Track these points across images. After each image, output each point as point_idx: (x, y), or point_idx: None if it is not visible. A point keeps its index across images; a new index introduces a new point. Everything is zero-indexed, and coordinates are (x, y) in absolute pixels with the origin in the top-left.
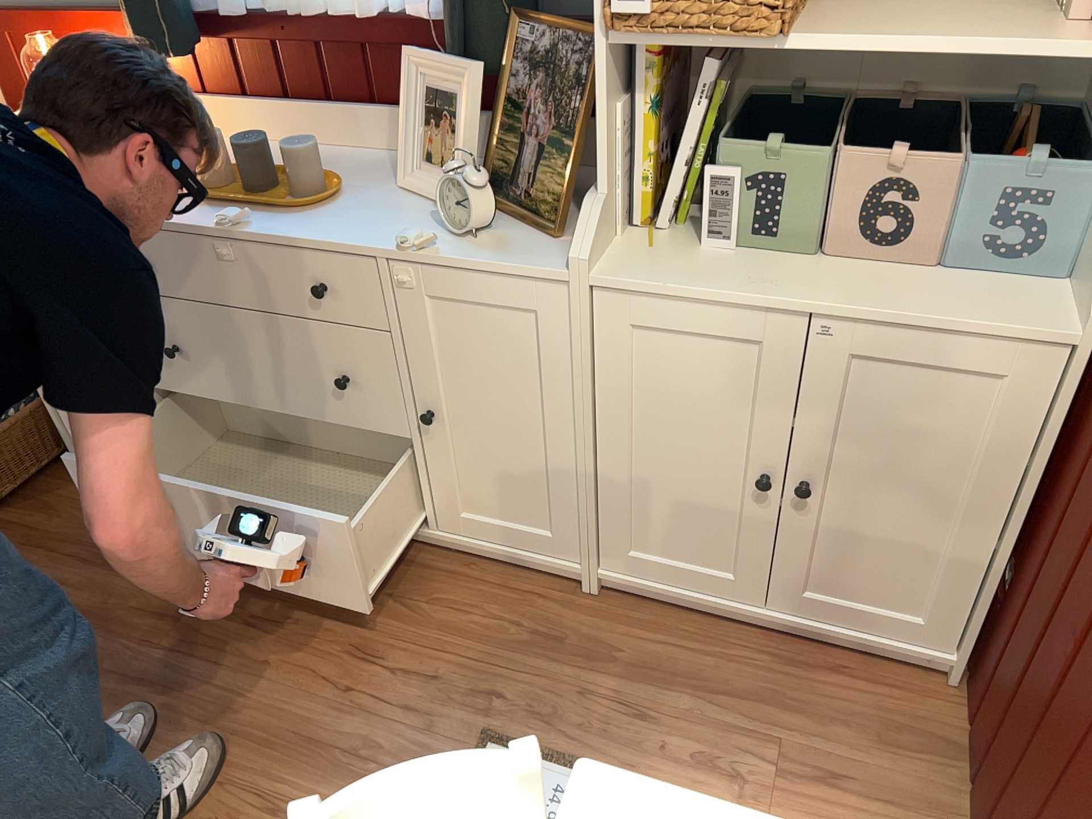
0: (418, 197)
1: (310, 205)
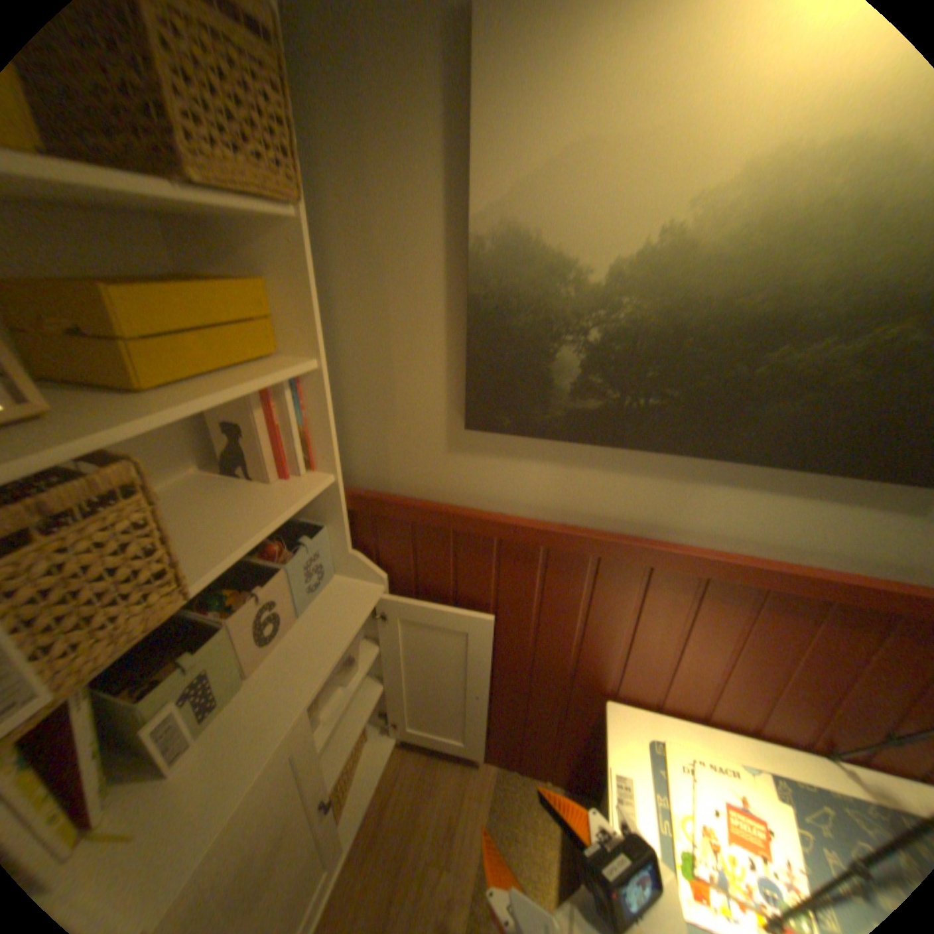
0: None
1: None
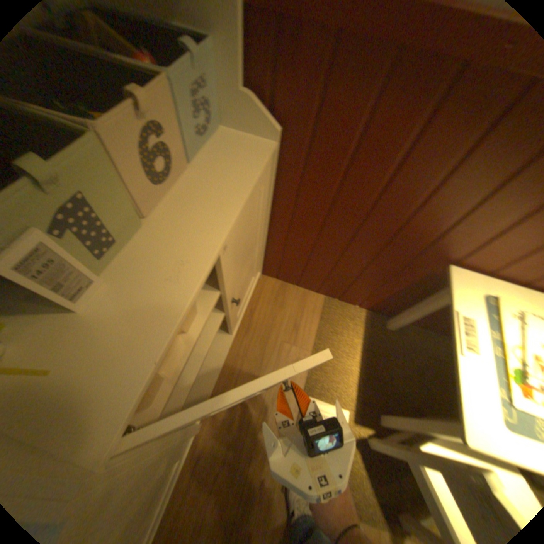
0: None
1: None
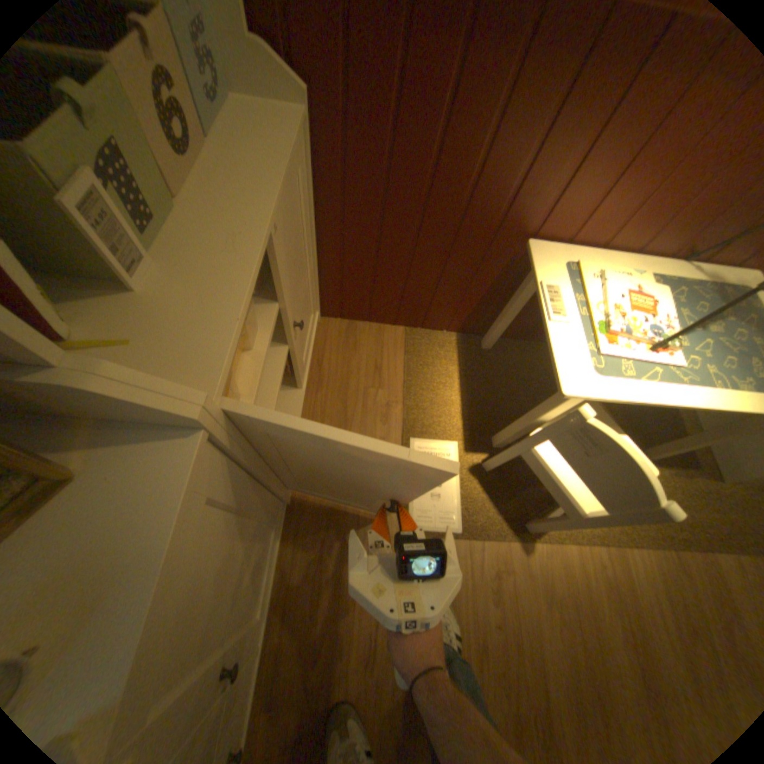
0: None
1: None
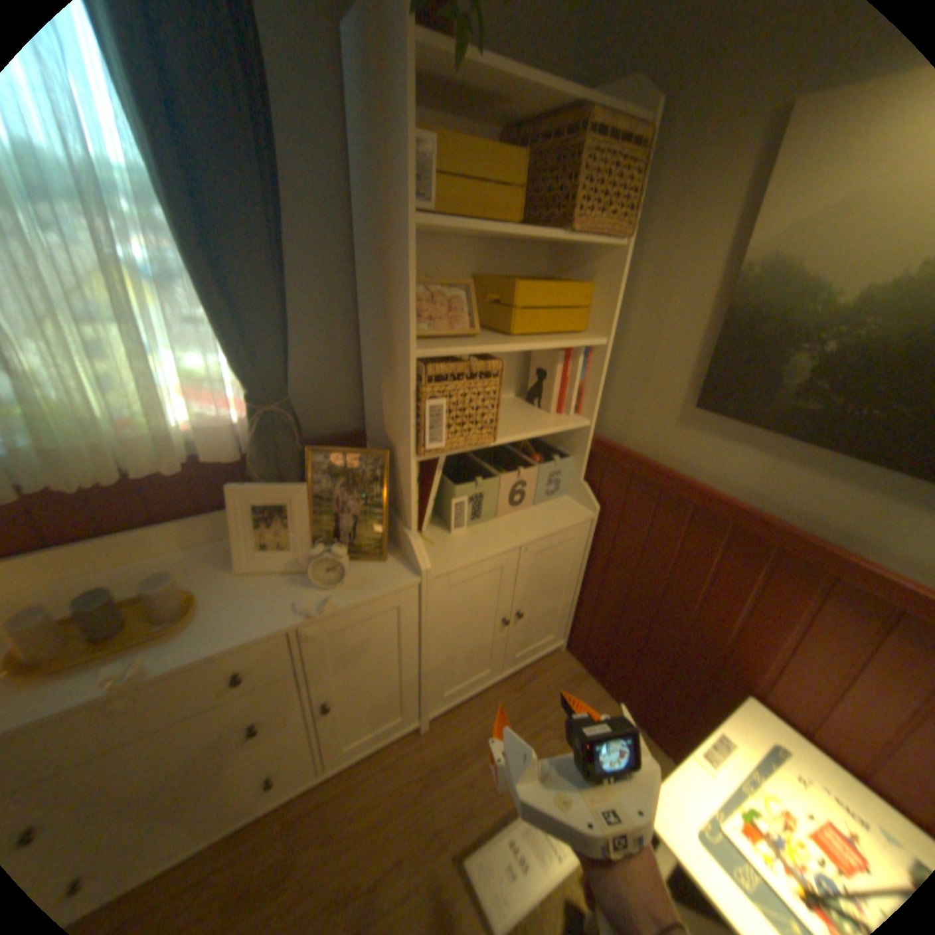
0: (253, 575)
1: (181, 625)
